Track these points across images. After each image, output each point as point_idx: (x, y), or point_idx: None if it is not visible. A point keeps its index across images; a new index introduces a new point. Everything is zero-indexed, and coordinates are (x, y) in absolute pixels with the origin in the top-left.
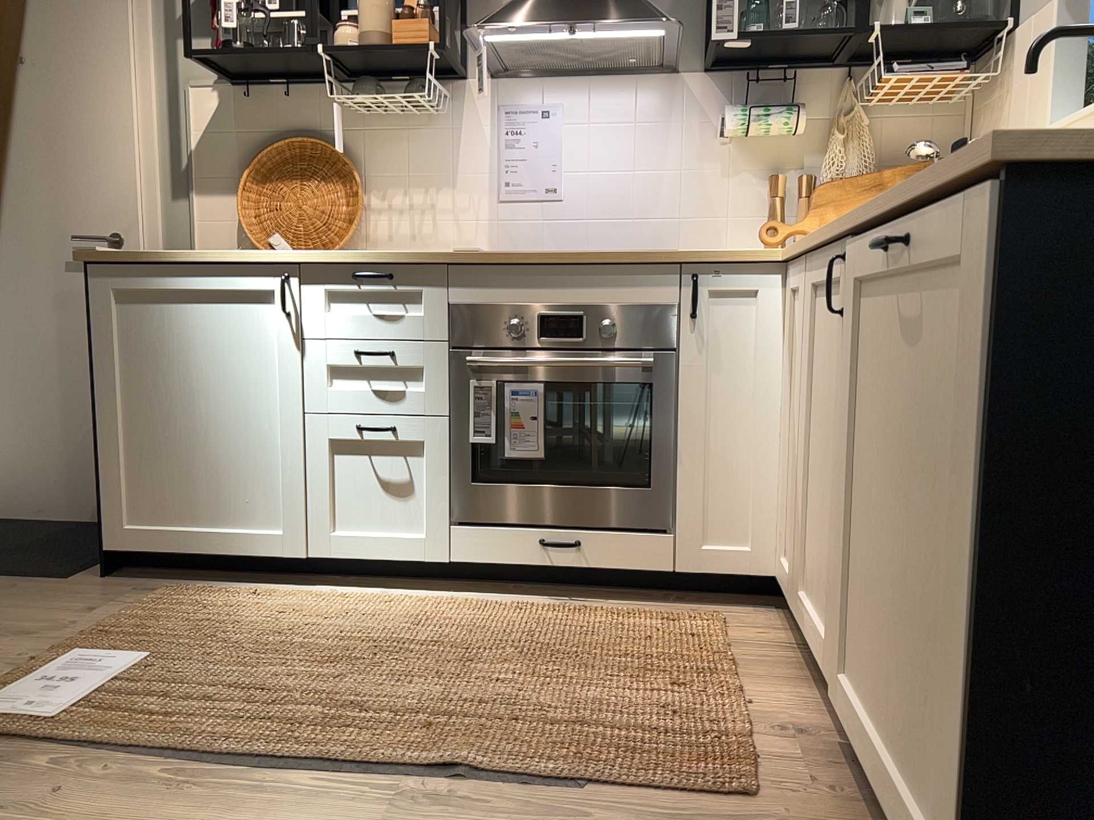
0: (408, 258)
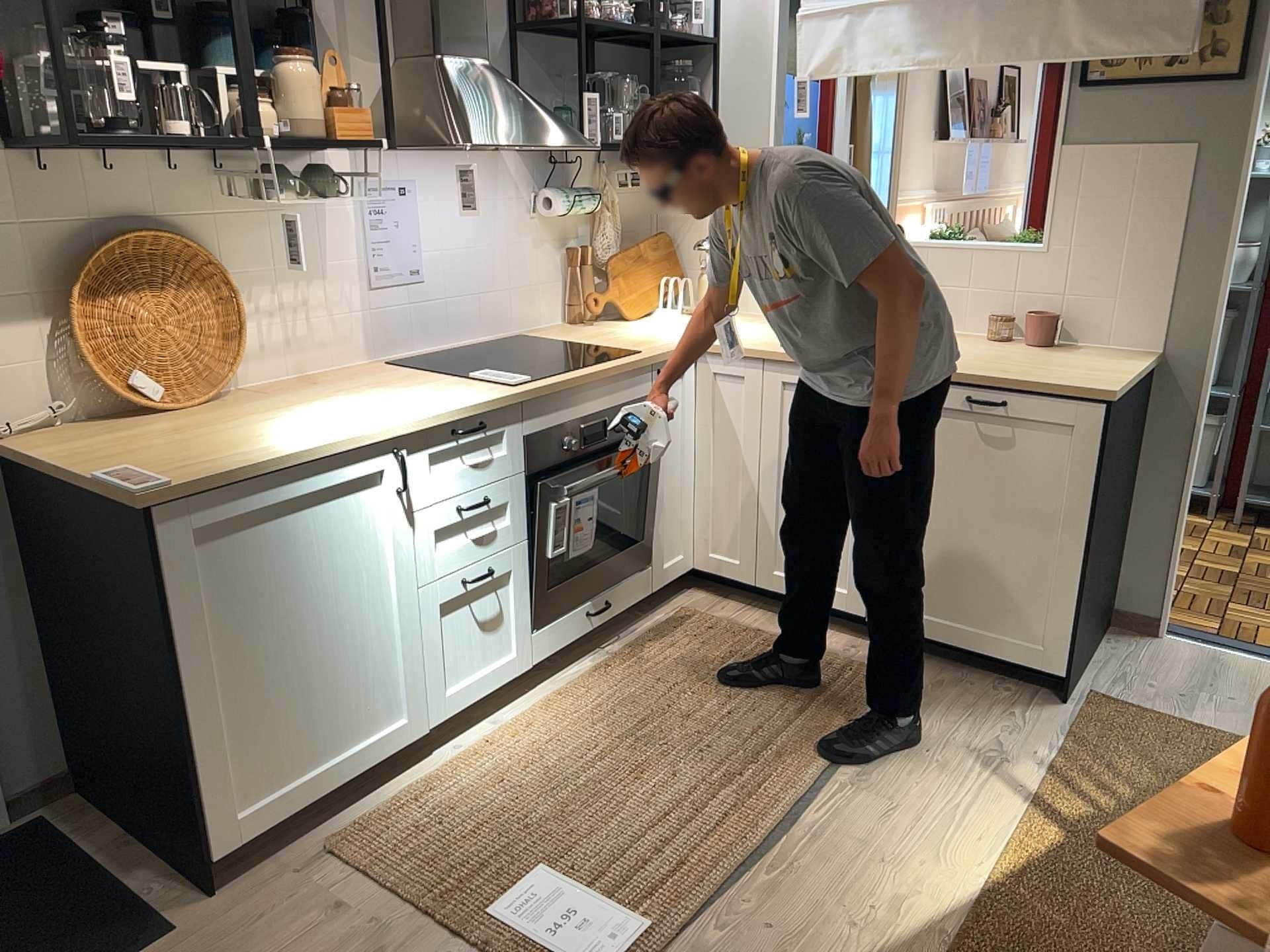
0: (499, 403)
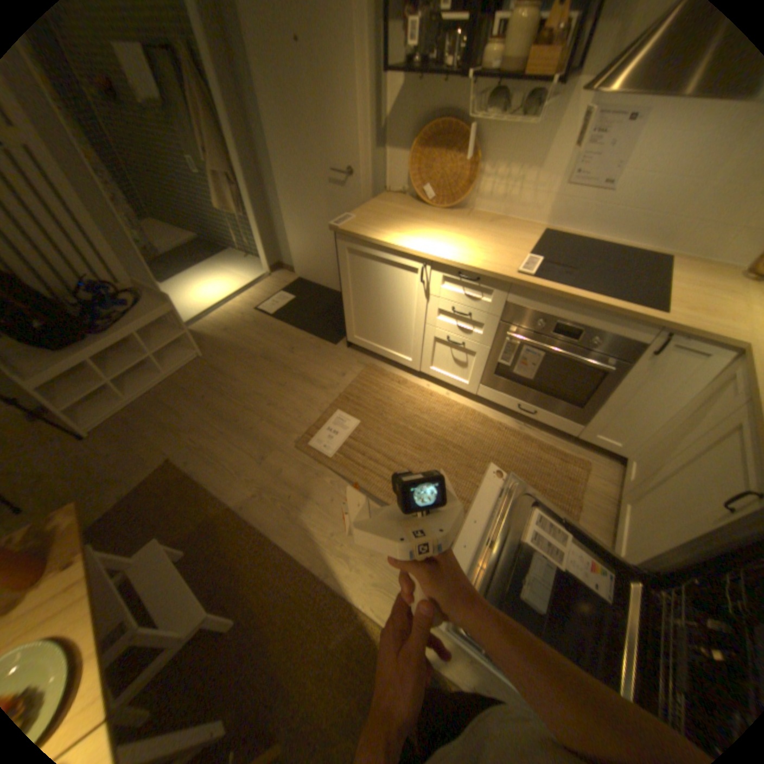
0: (489, 275)
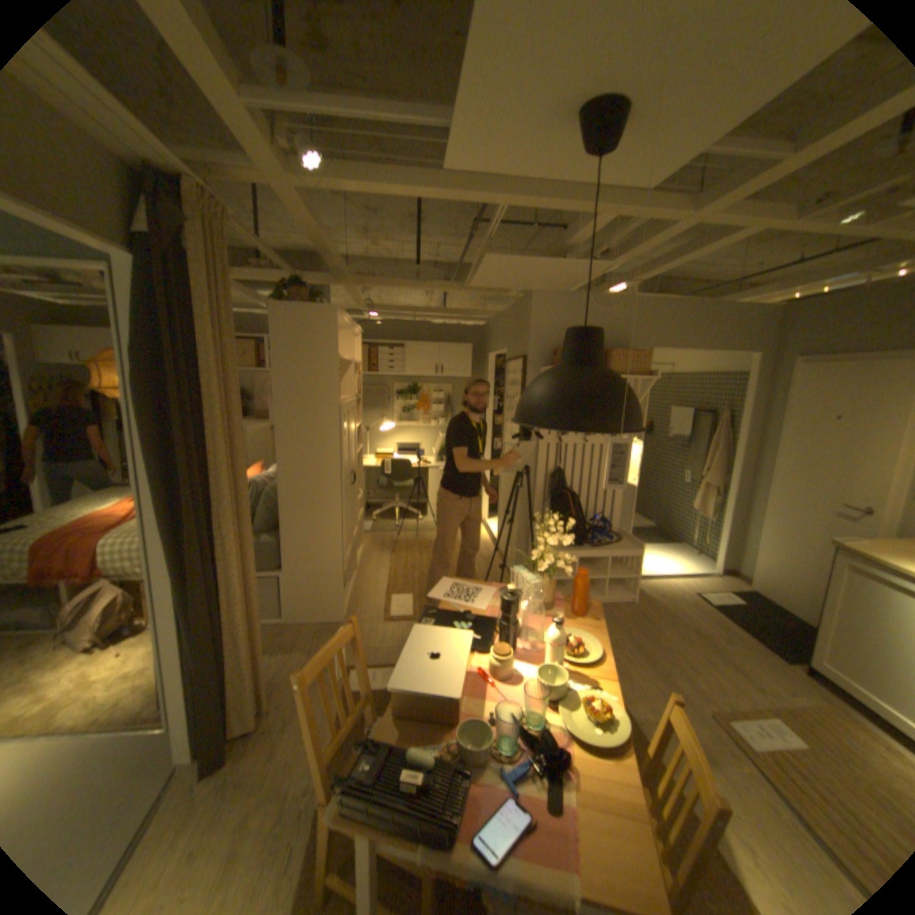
0: None
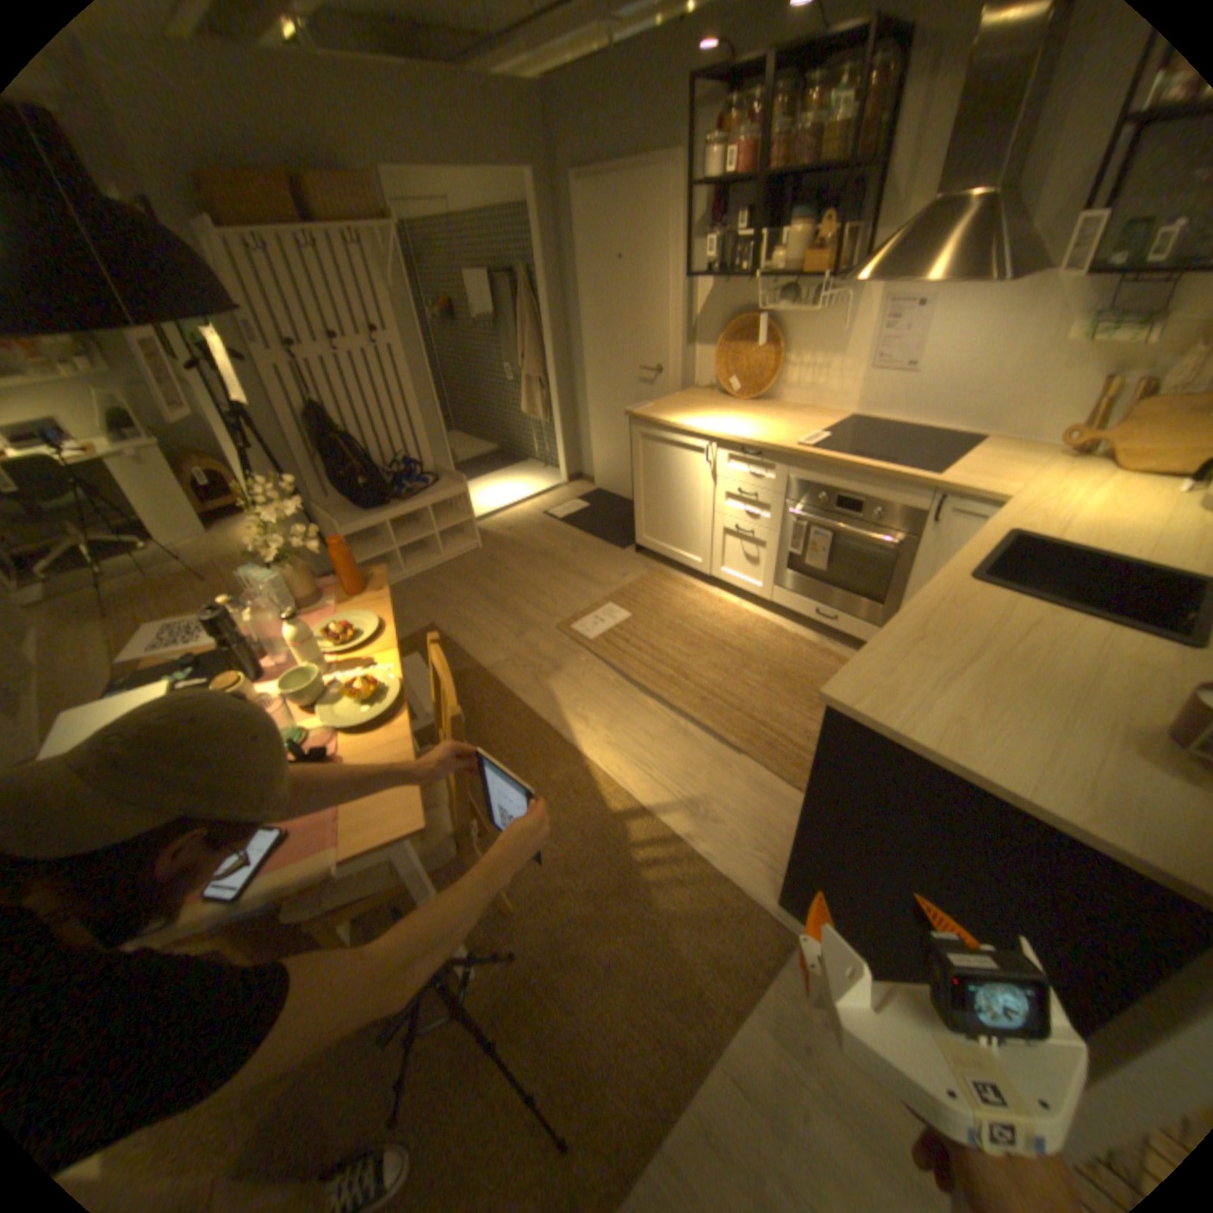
0: (769, 448)
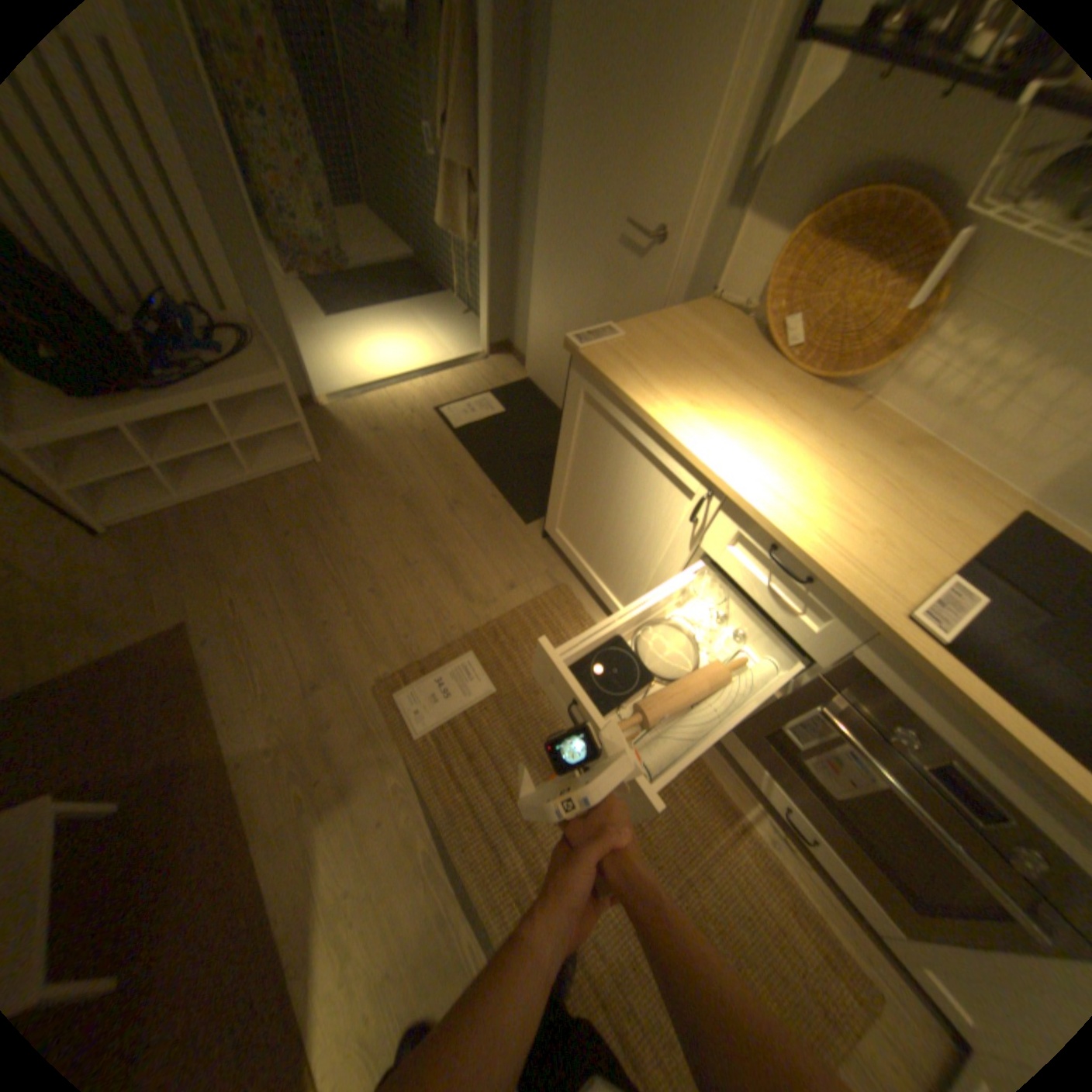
0: (842, 593)
